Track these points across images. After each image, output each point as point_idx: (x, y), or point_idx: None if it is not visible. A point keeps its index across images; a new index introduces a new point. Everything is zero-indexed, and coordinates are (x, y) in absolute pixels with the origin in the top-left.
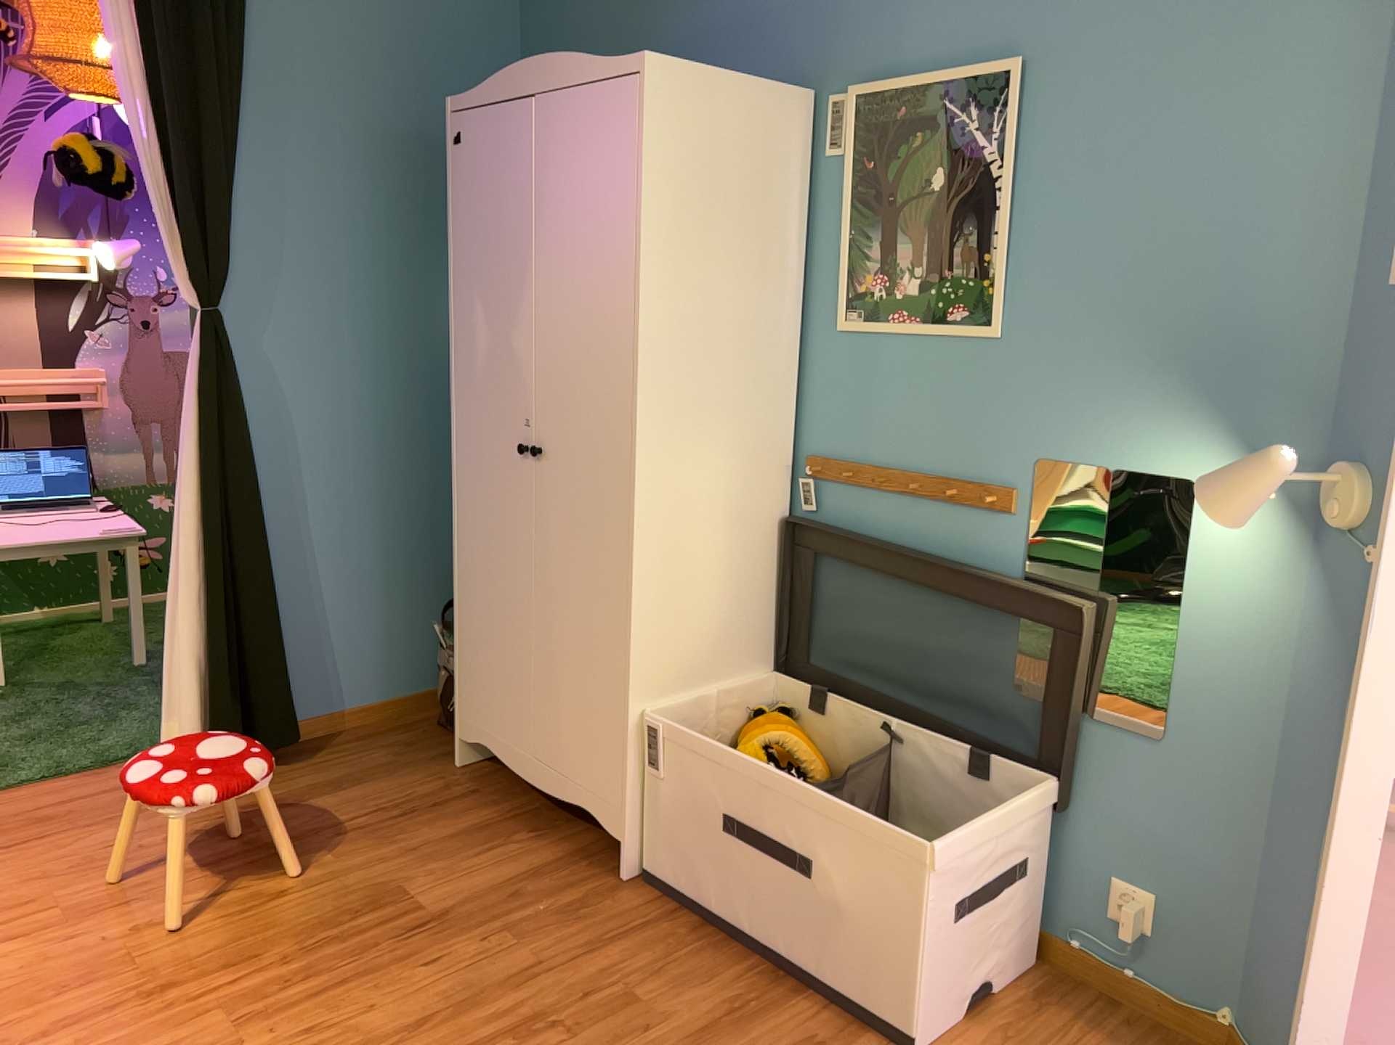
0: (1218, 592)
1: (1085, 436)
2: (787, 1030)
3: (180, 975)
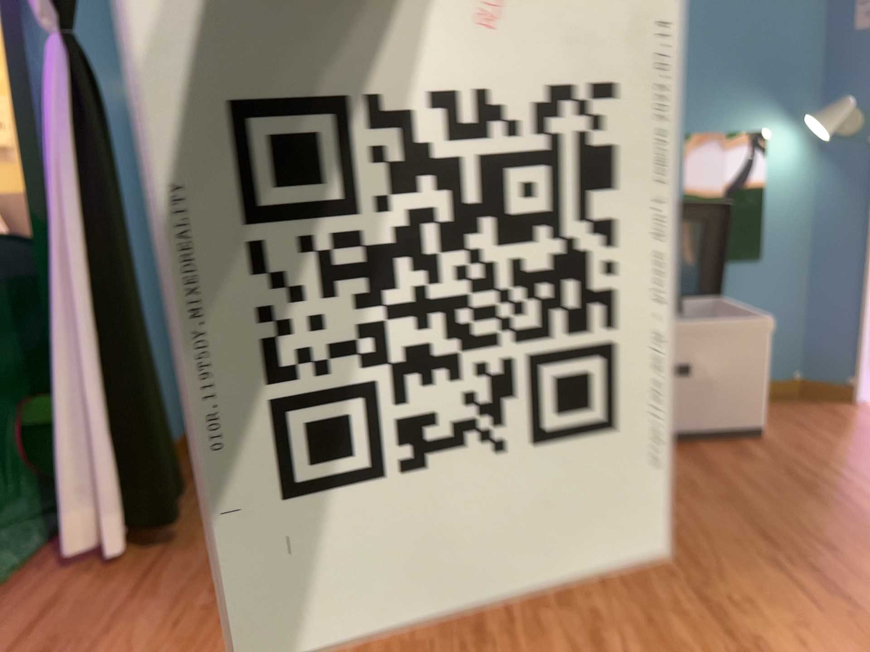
0: (783, 181)
1: (712, 117)
2: (718, 456)
3: (455, 626)
